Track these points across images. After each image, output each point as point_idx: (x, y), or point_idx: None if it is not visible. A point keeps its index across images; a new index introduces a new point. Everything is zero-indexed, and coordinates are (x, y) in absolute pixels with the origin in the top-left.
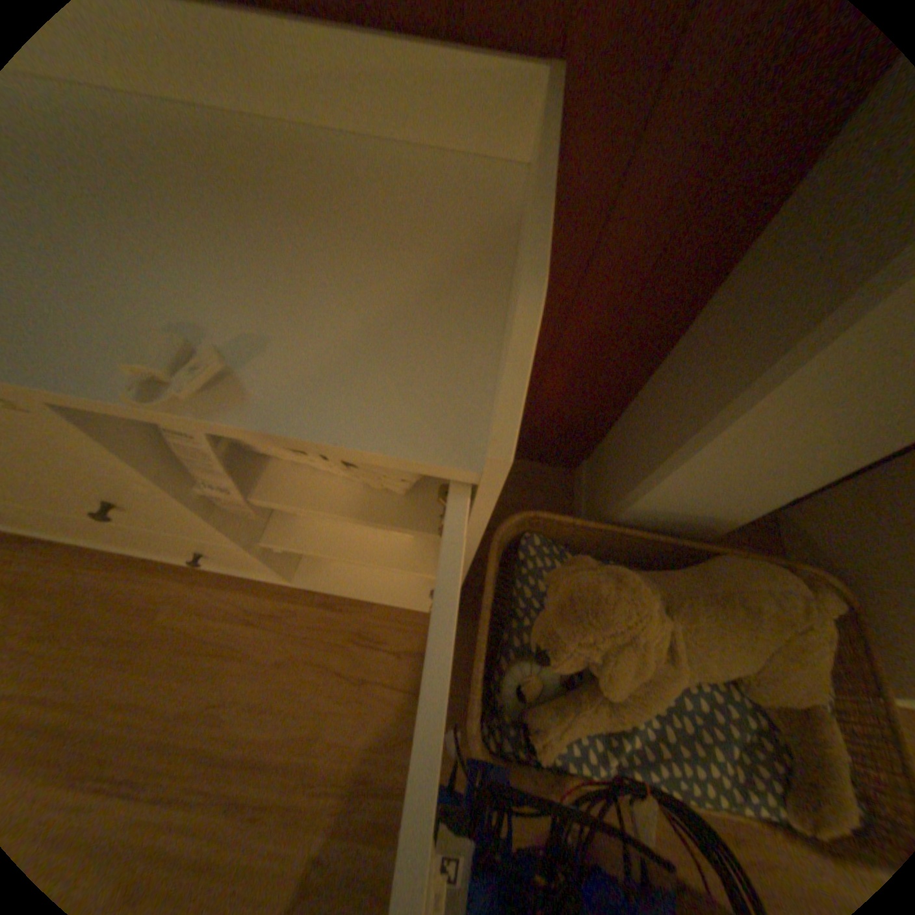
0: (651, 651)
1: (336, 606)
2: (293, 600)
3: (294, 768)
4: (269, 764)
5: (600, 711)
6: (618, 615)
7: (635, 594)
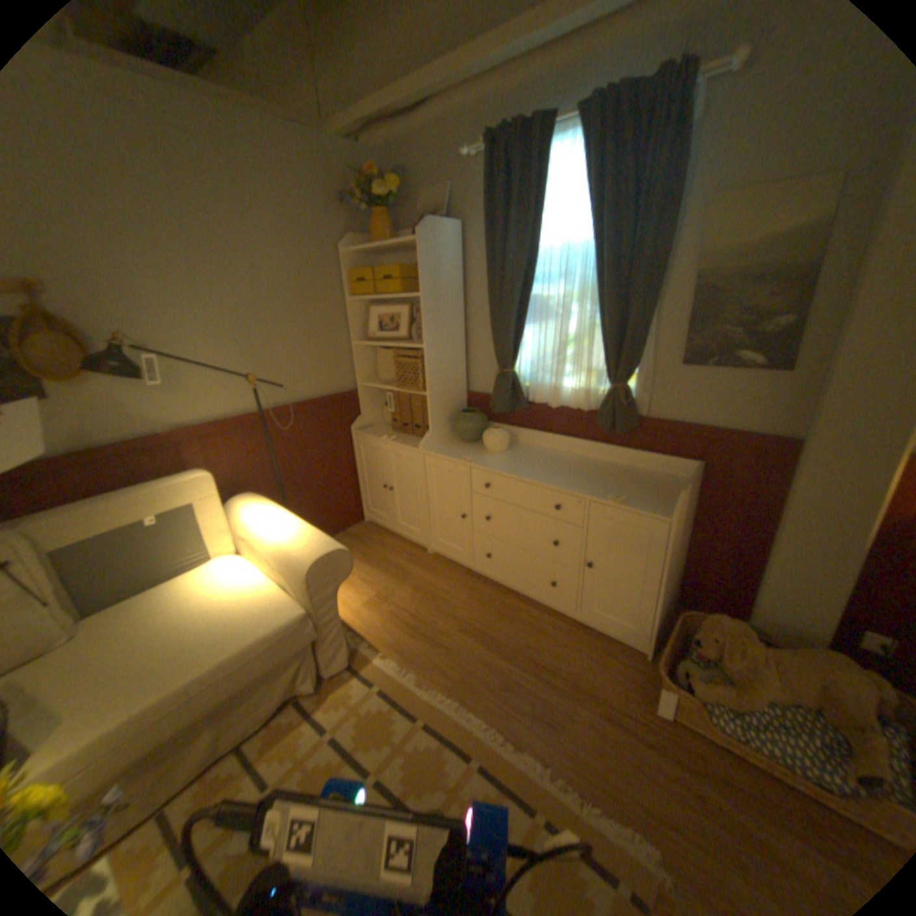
0: (751, 653)
1: (594, 638)
2: (575, 629)
3: (570, 682)
4: (560, 676)
5: (730, 695)
6: (730, 626)
7: (741, 626)
